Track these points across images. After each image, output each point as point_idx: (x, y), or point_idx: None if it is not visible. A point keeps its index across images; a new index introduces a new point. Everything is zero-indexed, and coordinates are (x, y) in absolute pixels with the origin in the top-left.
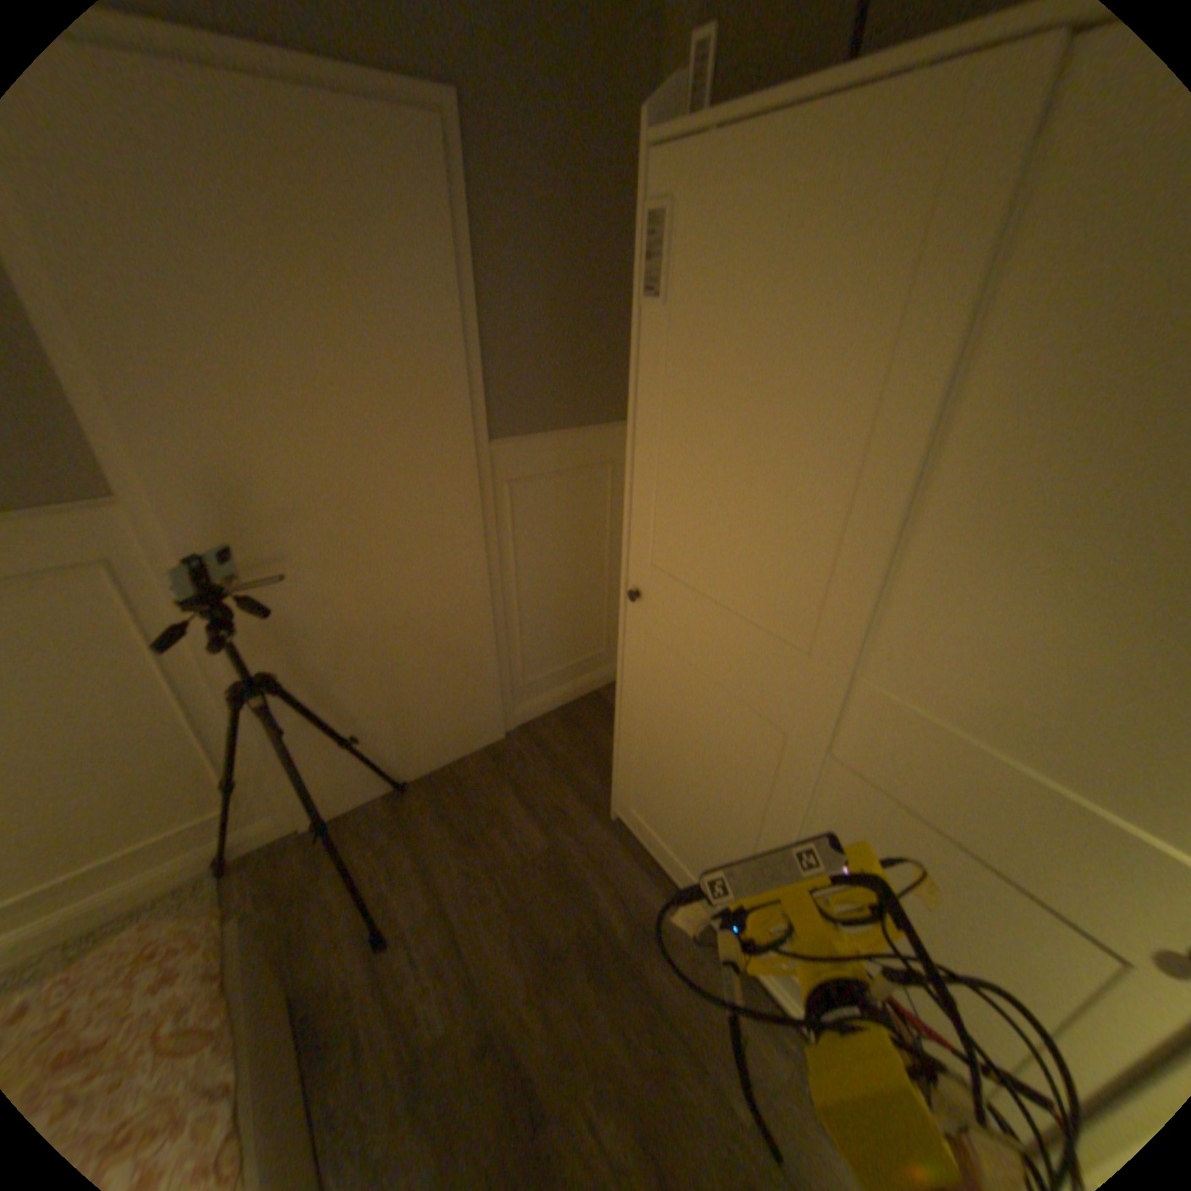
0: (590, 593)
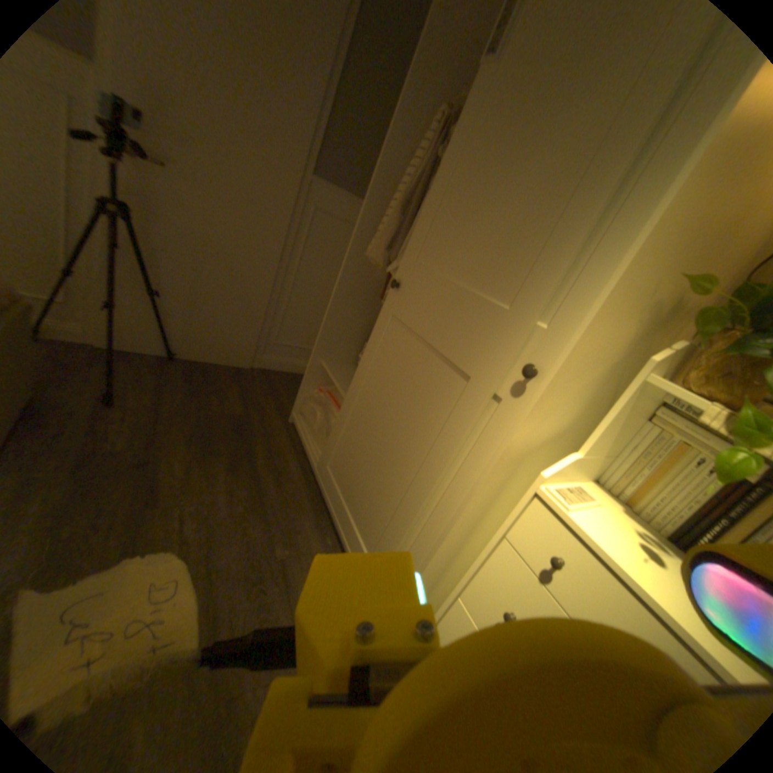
0: None
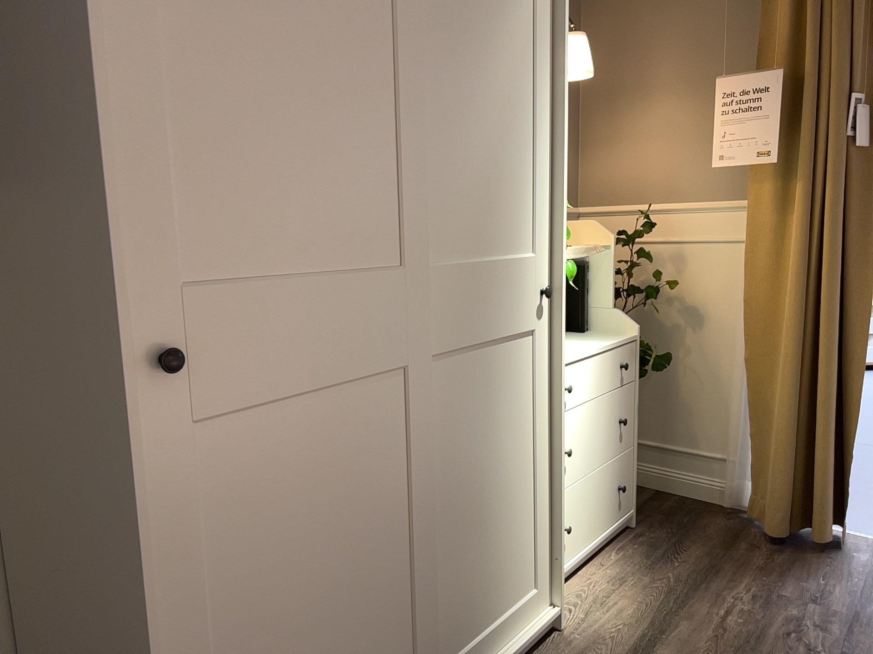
0: None
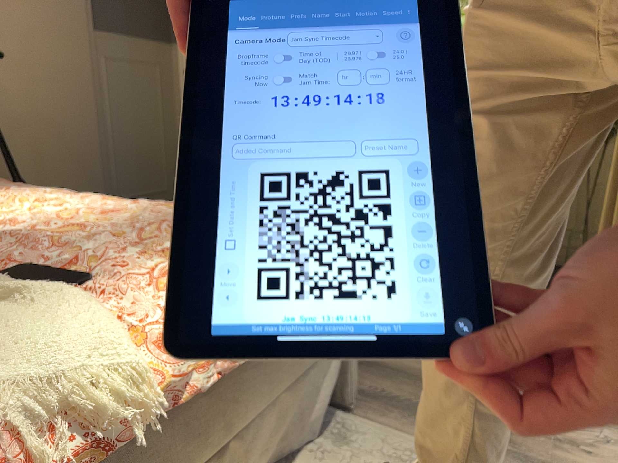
0: (155, 144)
